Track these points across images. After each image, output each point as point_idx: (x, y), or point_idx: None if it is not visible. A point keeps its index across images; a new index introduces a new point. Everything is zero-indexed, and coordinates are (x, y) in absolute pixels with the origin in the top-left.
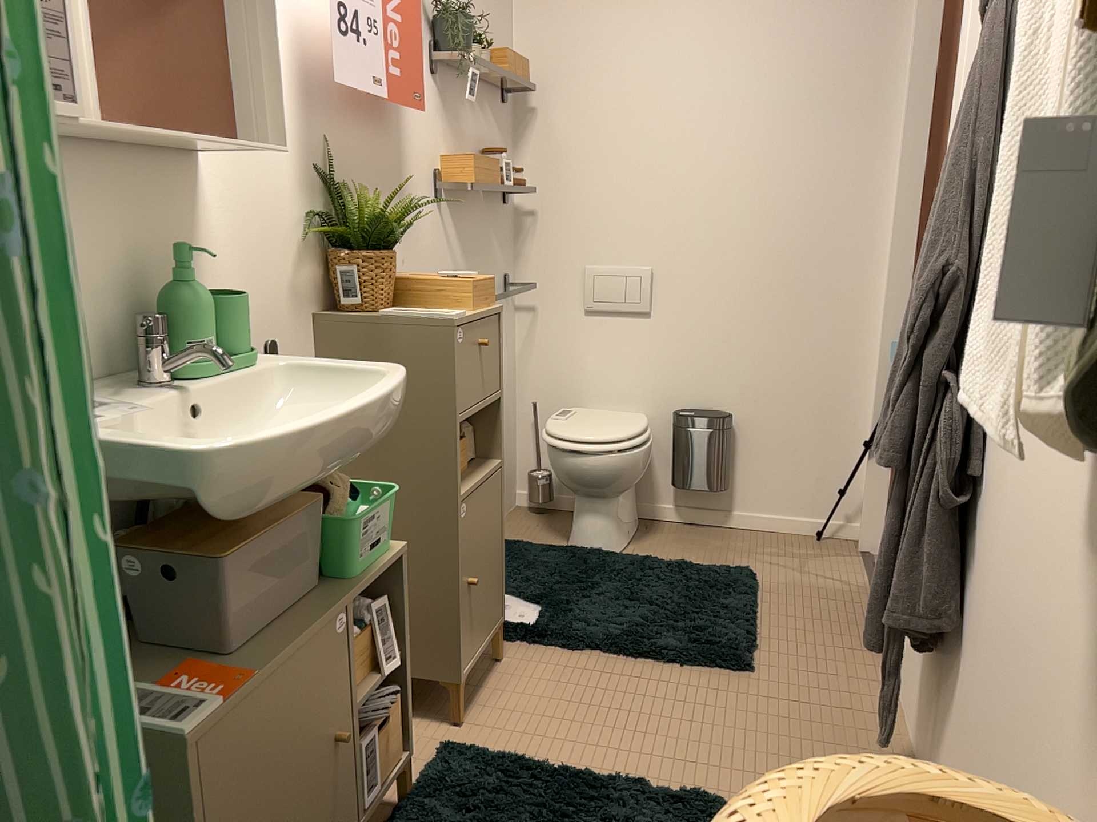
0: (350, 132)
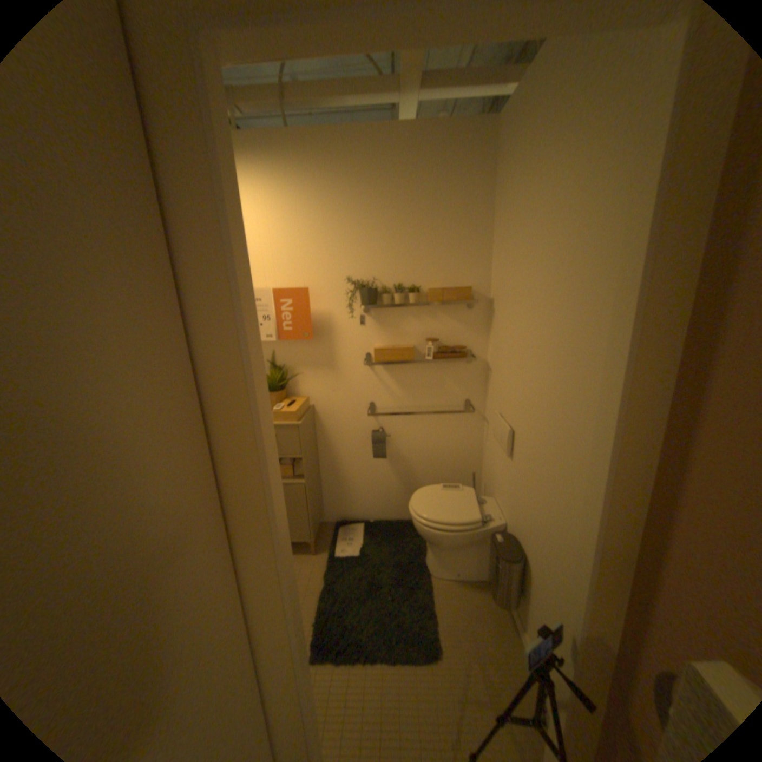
0: (285, 344)
